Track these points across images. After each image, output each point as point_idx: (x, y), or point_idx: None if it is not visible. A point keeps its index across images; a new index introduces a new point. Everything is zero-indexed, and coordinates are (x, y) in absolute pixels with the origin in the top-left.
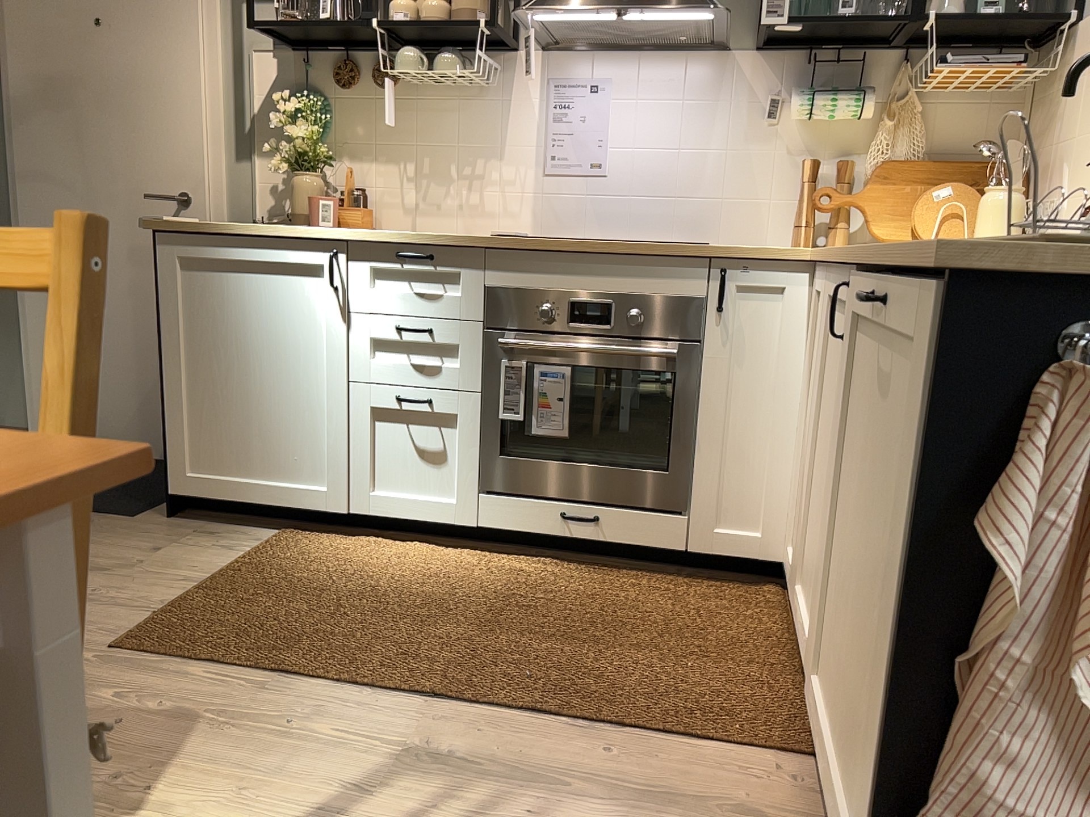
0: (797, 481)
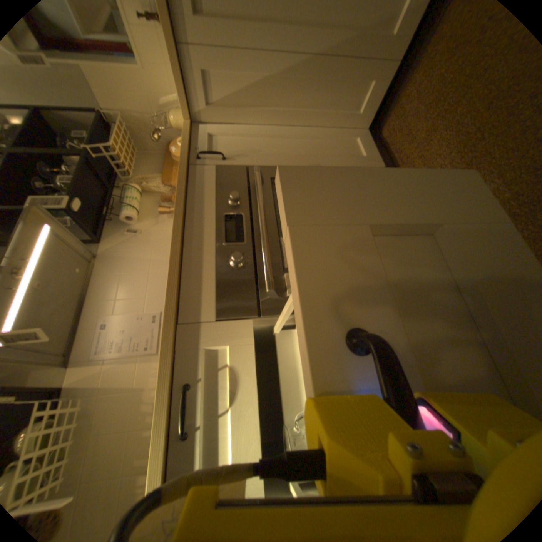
0: (325, 113)
